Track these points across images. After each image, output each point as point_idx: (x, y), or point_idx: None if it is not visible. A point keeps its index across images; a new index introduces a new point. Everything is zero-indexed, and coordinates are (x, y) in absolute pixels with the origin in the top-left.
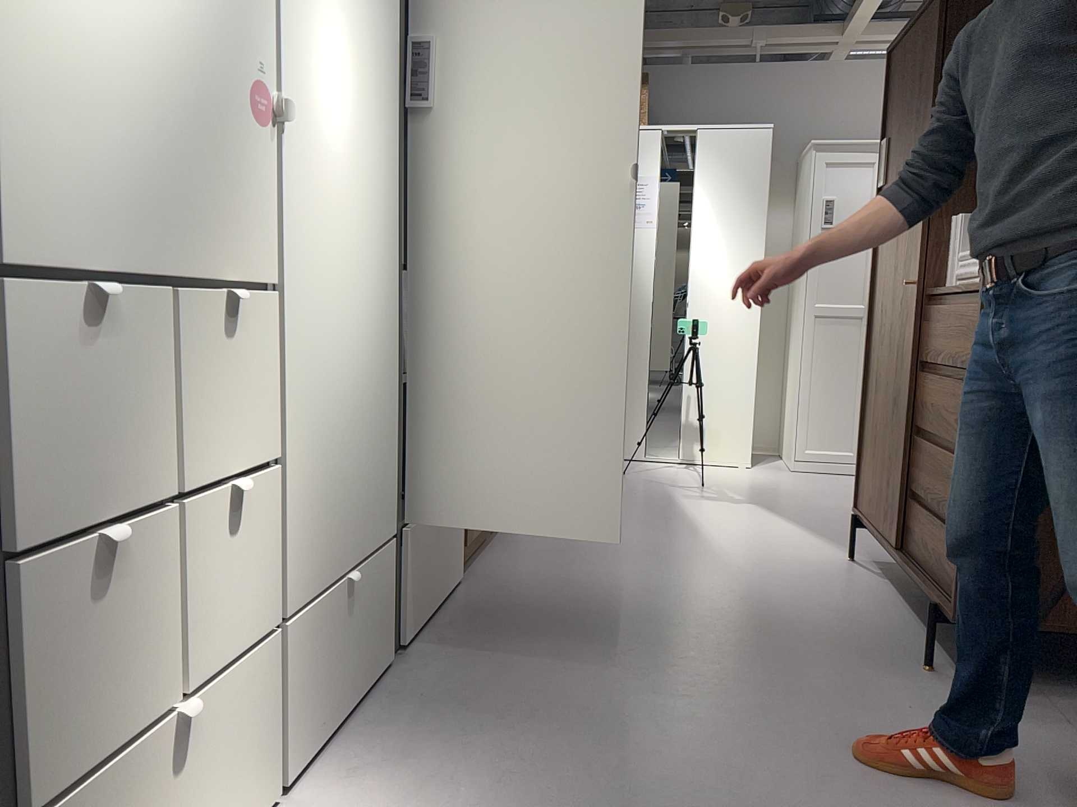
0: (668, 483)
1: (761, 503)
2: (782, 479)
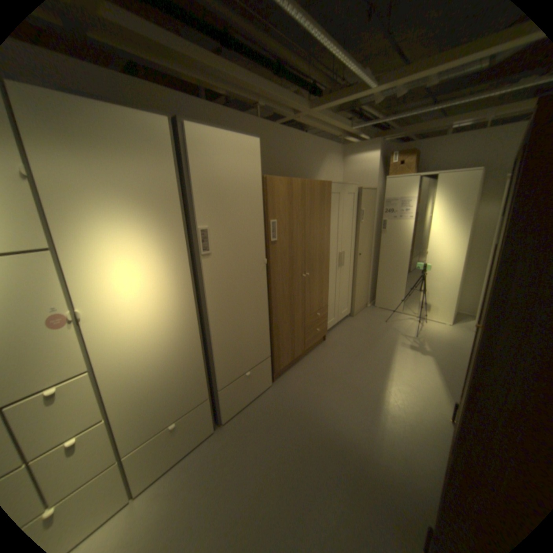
0: (401, 332)
1: (438, 356)
2: (463, 337)
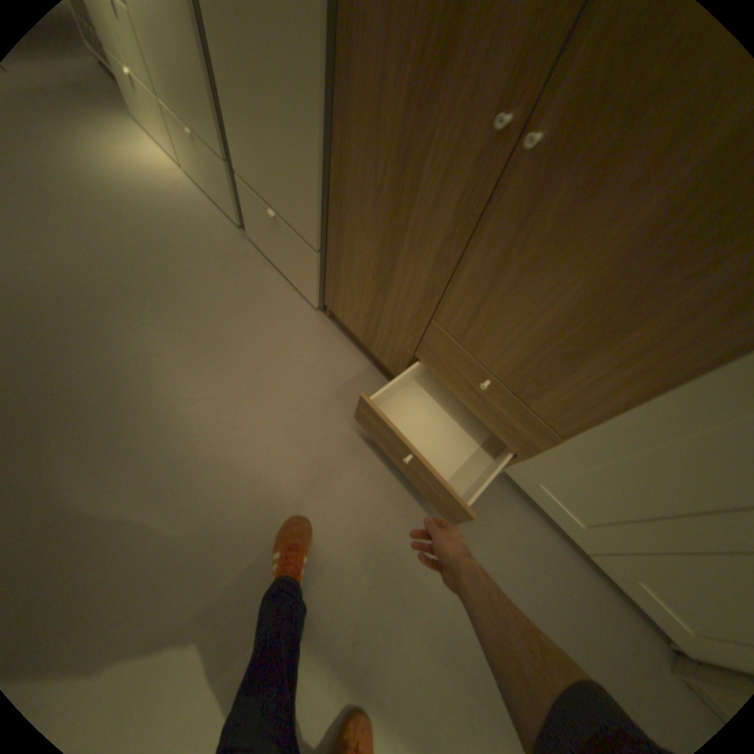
0: None
1: None
2: None
